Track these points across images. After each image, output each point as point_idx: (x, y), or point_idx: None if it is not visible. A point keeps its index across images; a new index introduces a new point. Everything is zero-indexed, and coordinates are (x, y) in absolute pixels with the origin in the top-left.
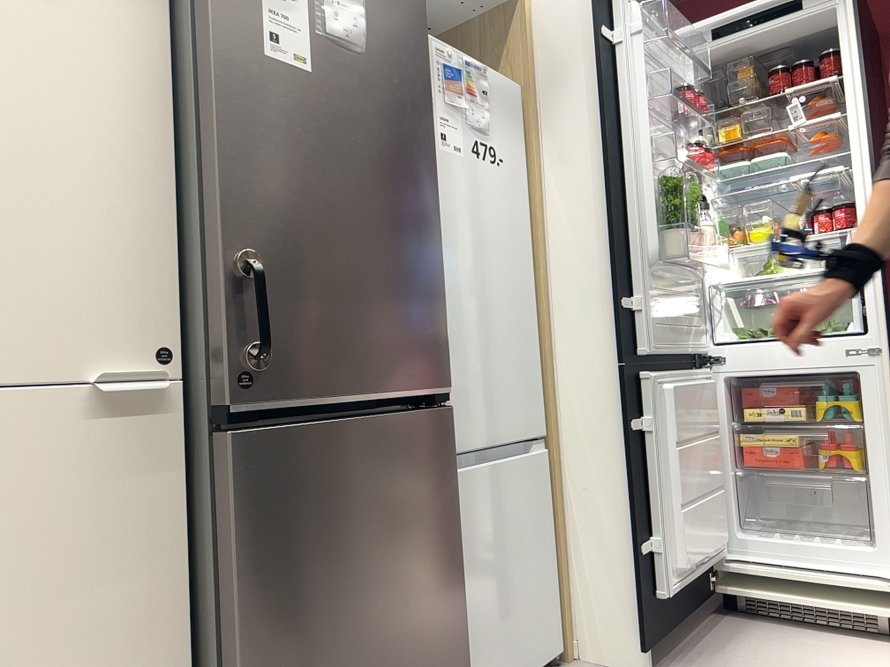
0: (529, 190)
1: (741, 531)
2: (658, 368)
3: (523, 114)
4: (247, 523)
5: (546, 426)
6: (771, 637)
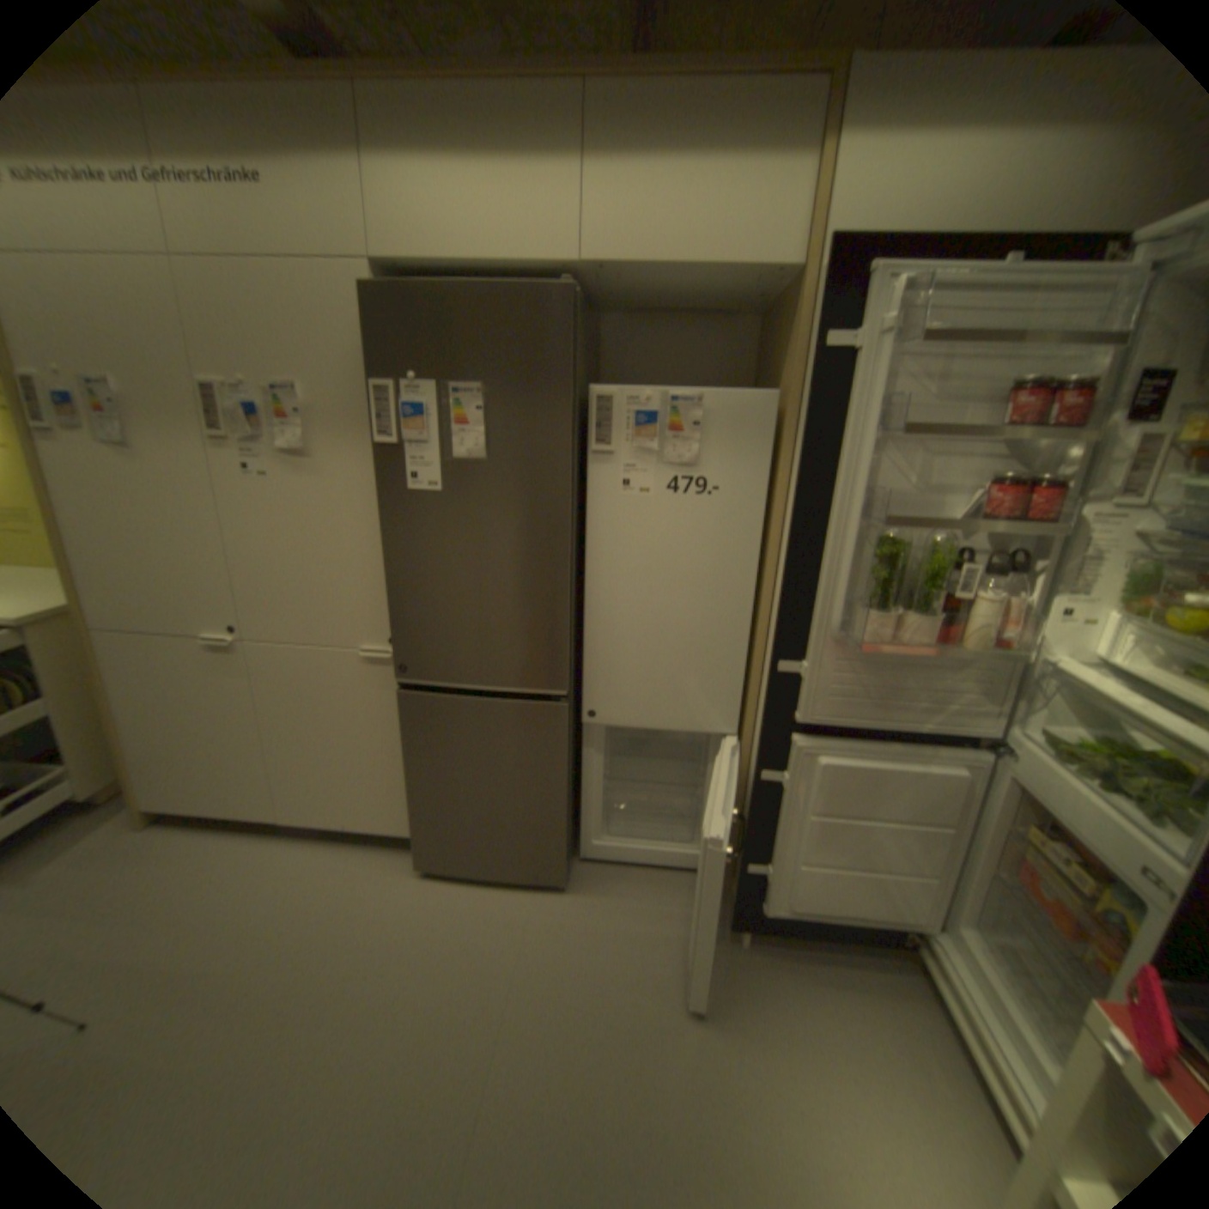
0: (772, 508)
1: (975, 932)
2: (845, 735)
3: (784, 422)
4: (407, 730)
5: (742, 725)
6: (904, 1031)
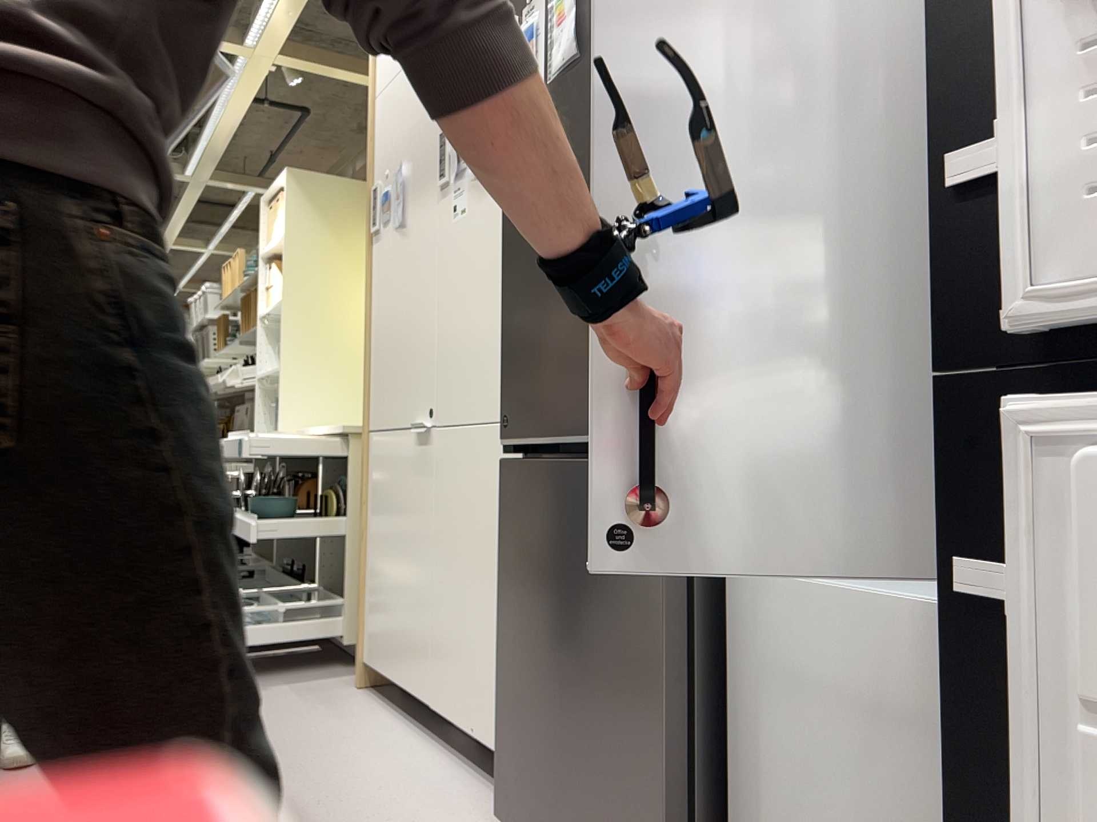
0: None
1: None
2: None
3: None
4: (504, 532)
5: None
6: None
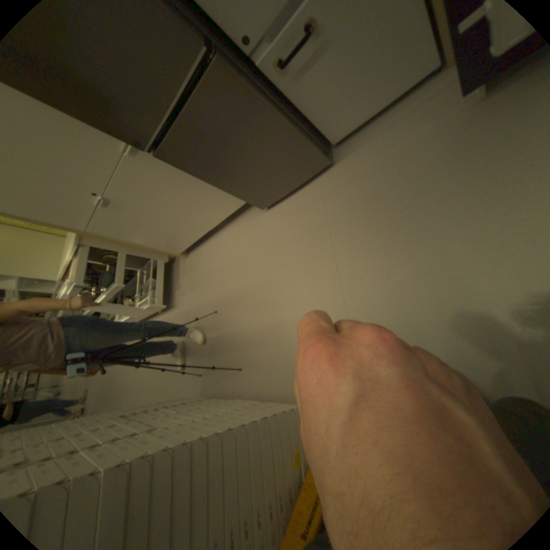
0: None
1: None
2: None
3: None
4: (184, 166)
5: None
6: None
